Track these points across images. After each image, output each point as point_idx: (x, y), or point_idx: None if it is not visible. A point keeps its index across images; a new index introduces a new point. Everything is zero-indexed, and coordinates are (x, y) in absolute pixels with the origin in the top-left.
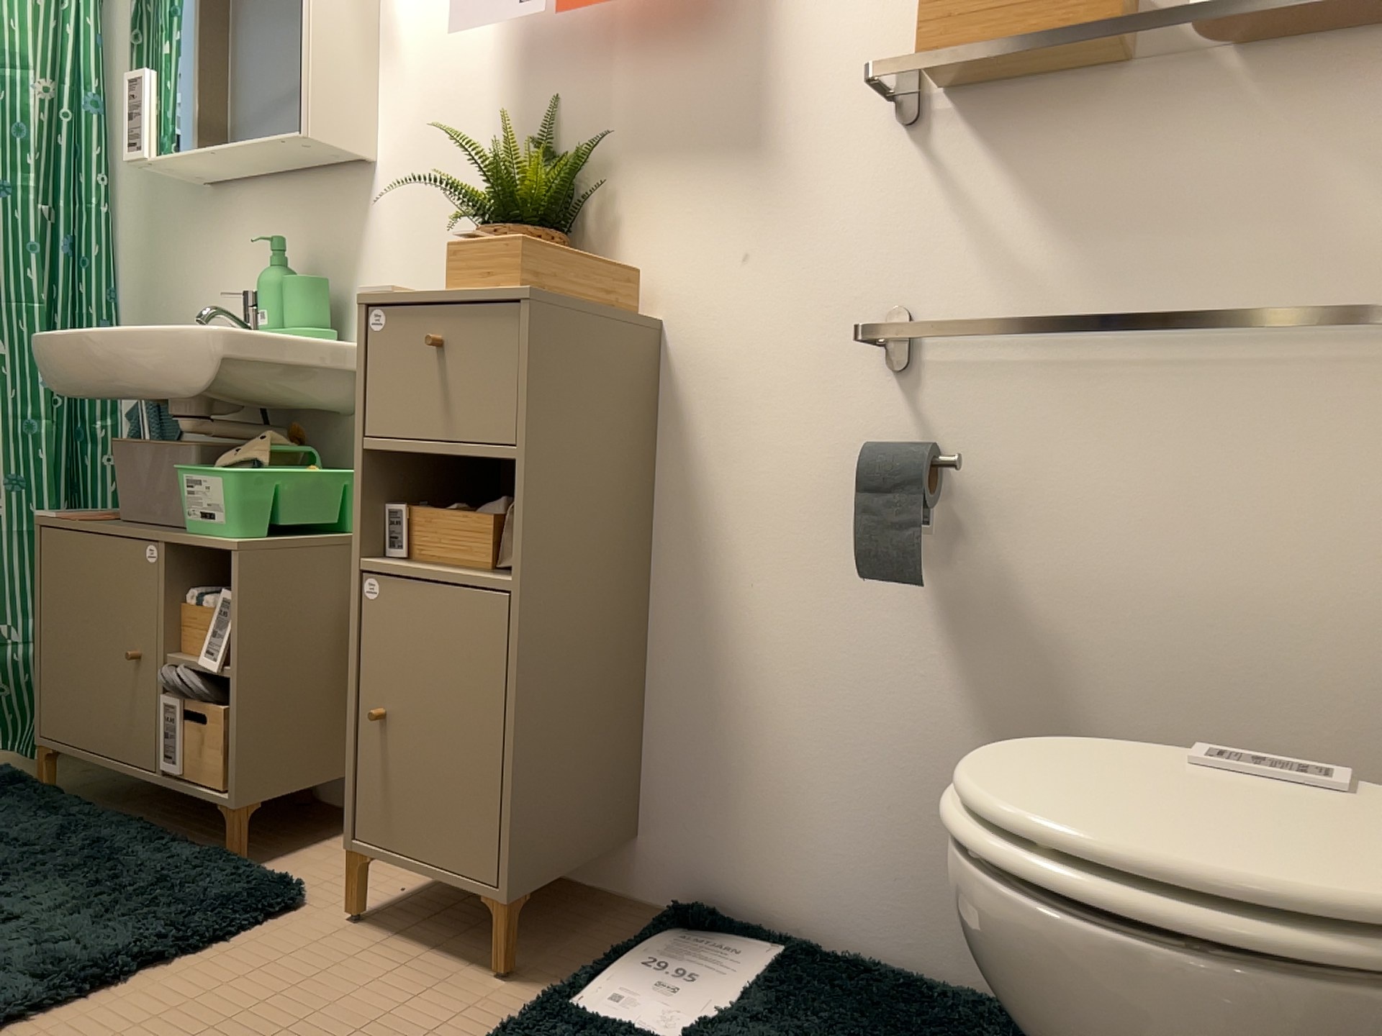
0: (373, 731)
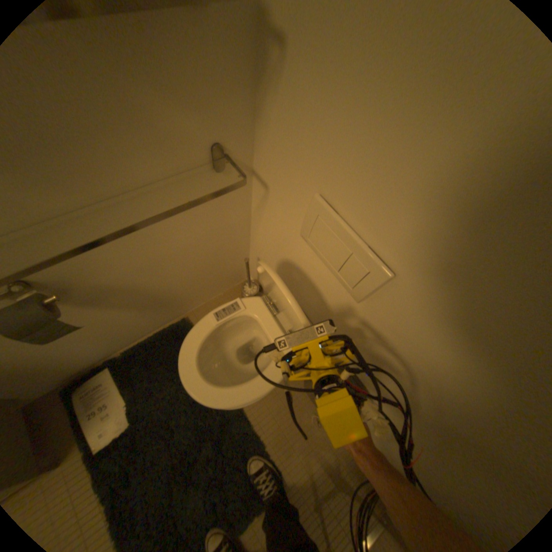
0: None
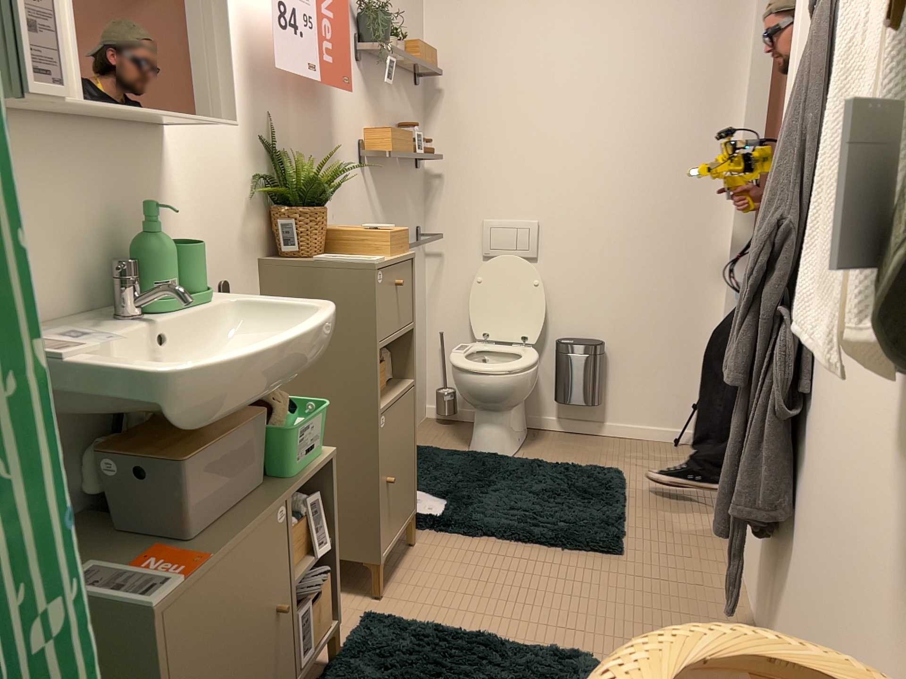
0: (385, 499)
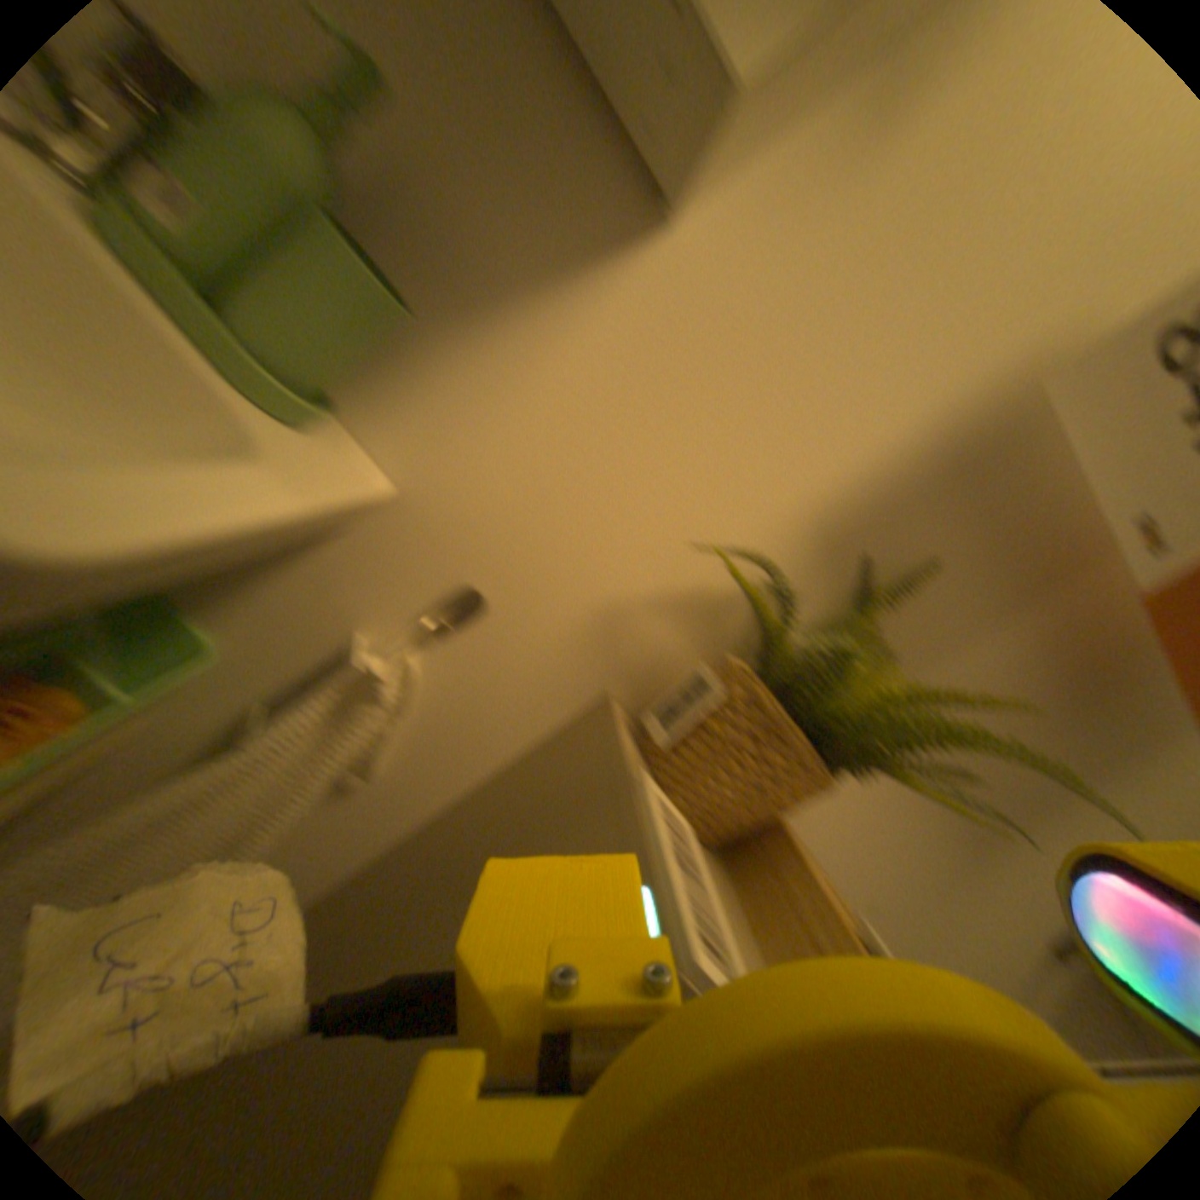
0: None
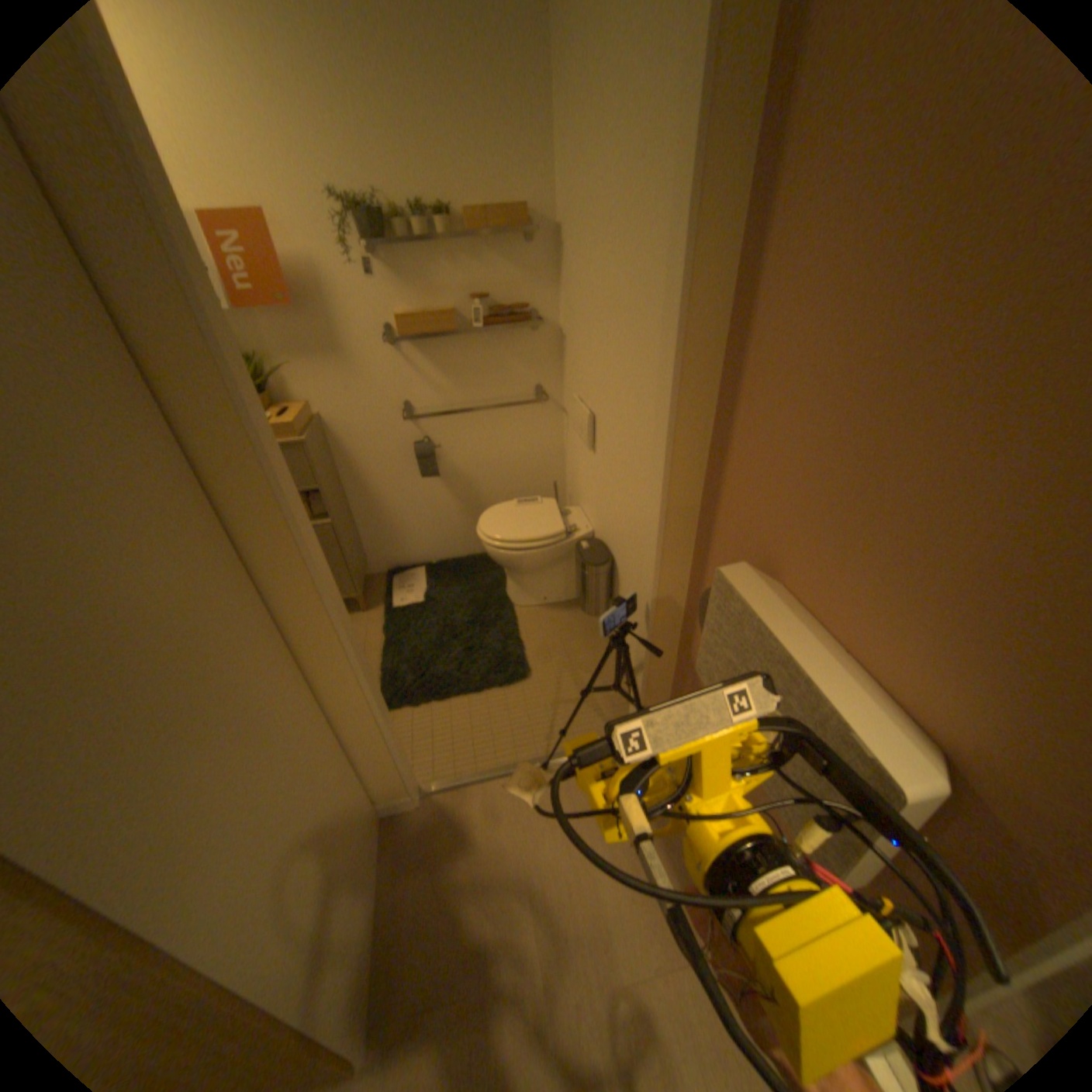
0: None
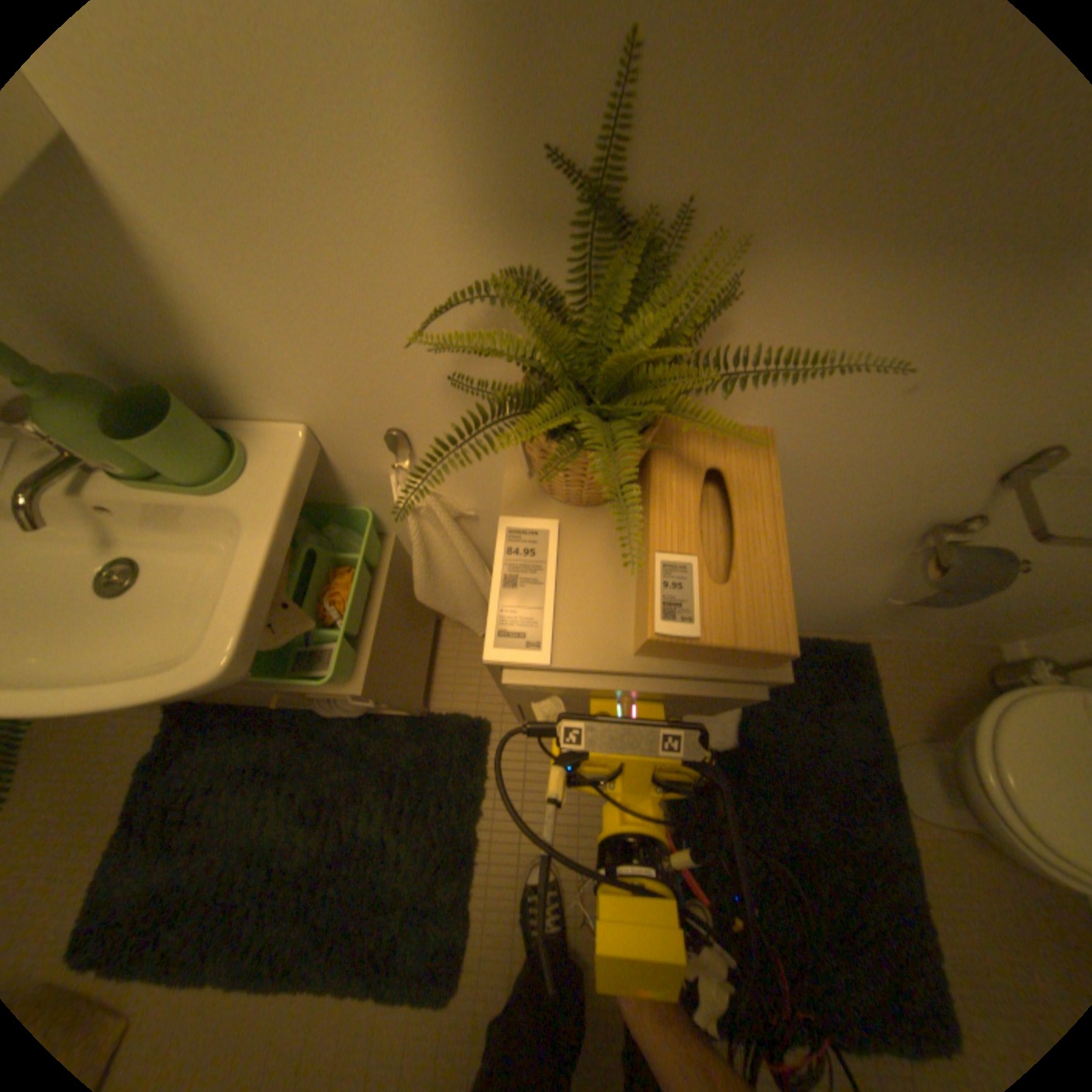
0: None
